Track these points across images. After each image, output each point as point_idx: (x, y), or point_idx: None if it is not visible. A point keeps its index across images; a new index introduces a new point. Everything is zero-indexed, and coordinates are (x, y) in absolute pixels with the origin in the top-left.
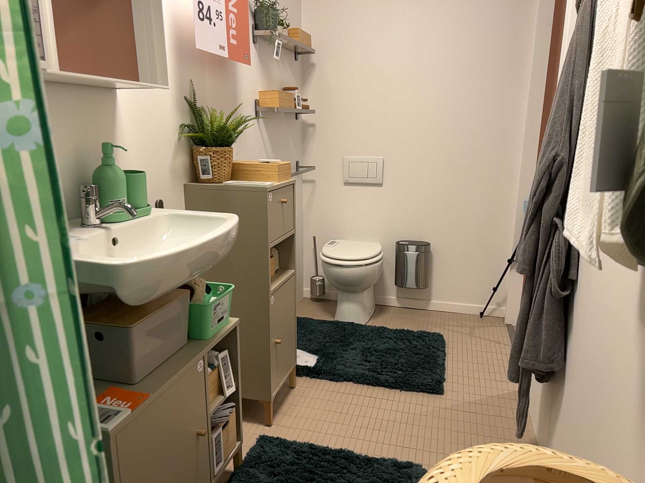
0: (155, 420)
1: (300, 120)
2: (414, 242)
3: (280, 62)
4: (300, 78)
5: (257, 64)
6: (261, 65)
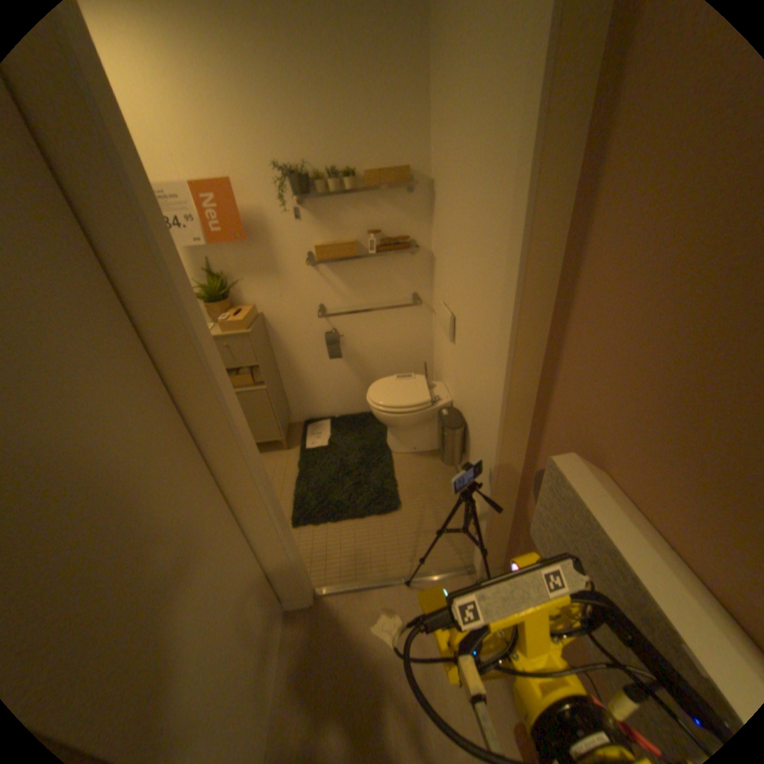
0: None
1: (424, 253)
2: (454, 418)
3: (362, 204)
4: (424, 207)
5: (306, 221)
6: (317, 219)
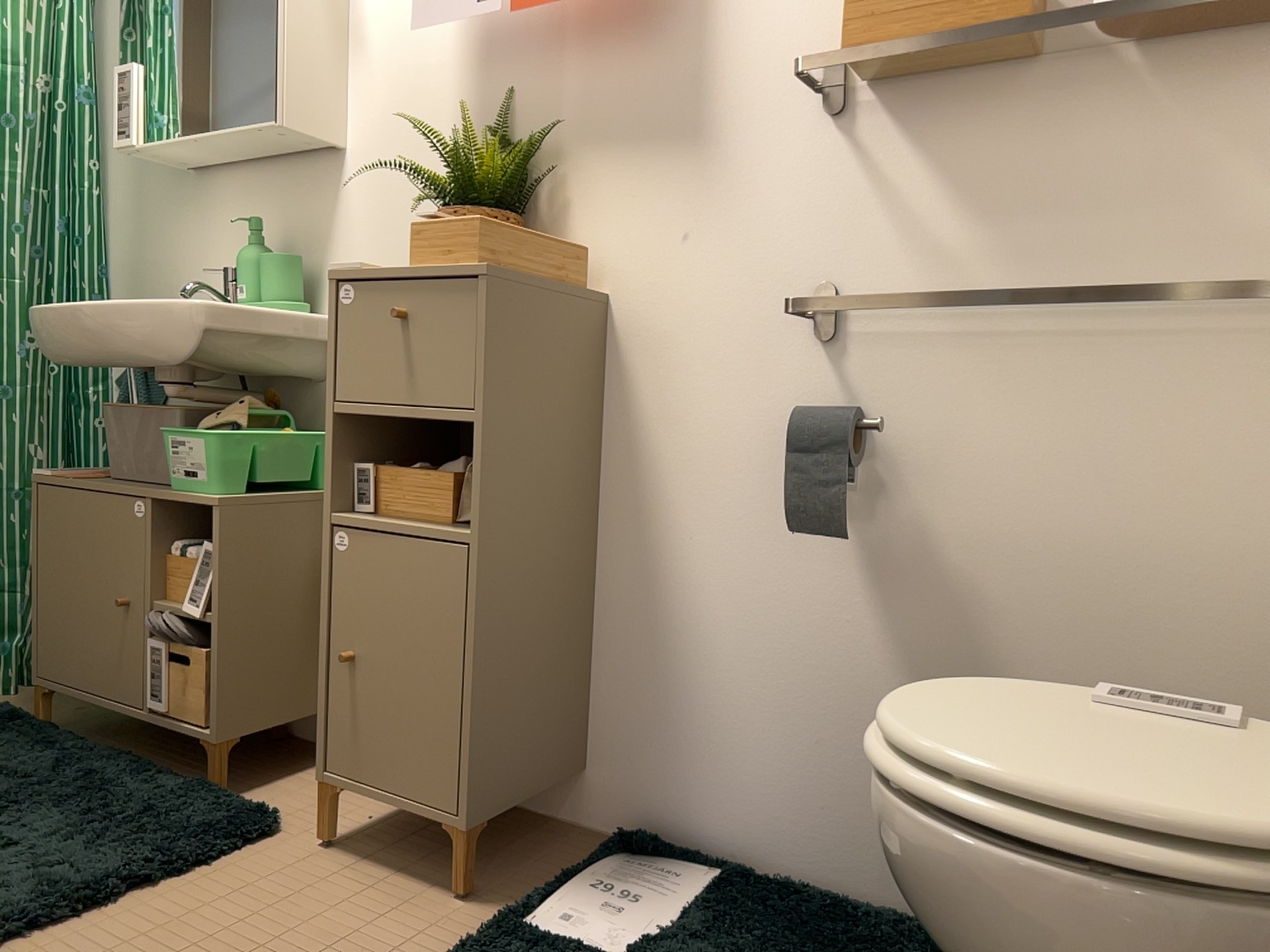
0: (85, 510)
1: None
2: None
3: None
4: None
5: None
6: None
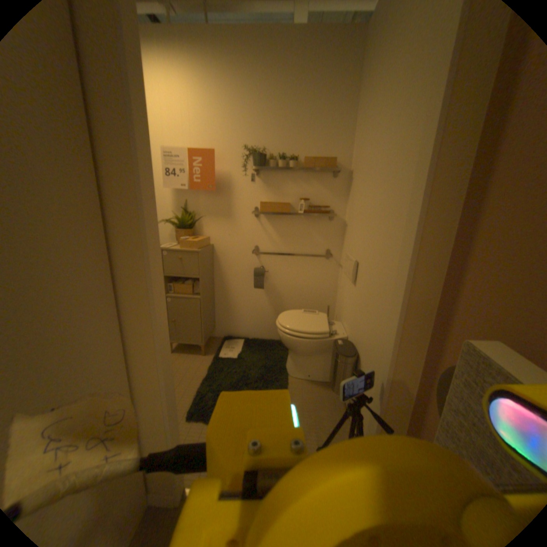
0: None
1: (341, 218)
2: (349, 347)
3: (300, 178)
4: (344, 186)
5: (259, 184)
6: (267, 184)
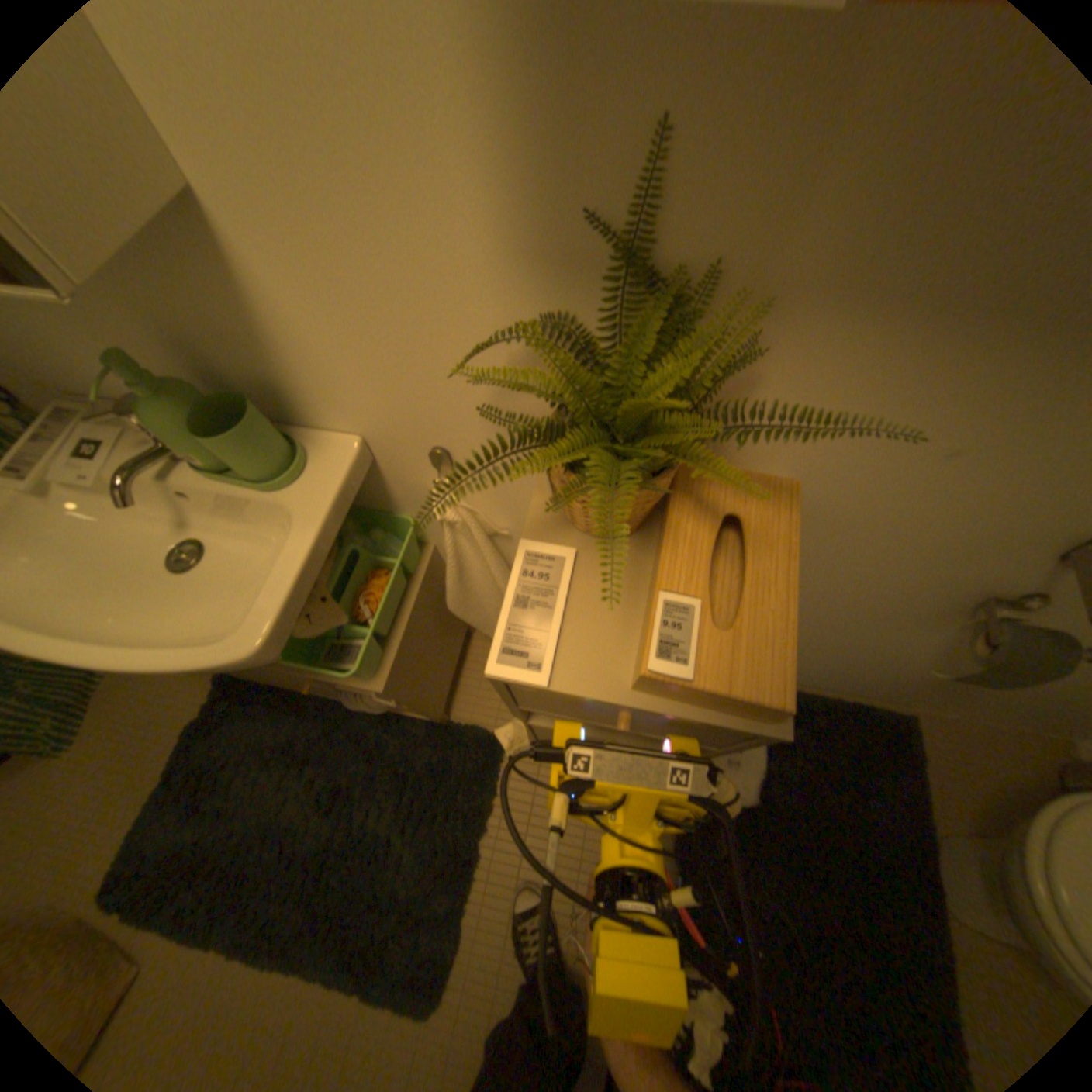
0: None
1: None
2: None
3: None
4: None
5: None
6: None
